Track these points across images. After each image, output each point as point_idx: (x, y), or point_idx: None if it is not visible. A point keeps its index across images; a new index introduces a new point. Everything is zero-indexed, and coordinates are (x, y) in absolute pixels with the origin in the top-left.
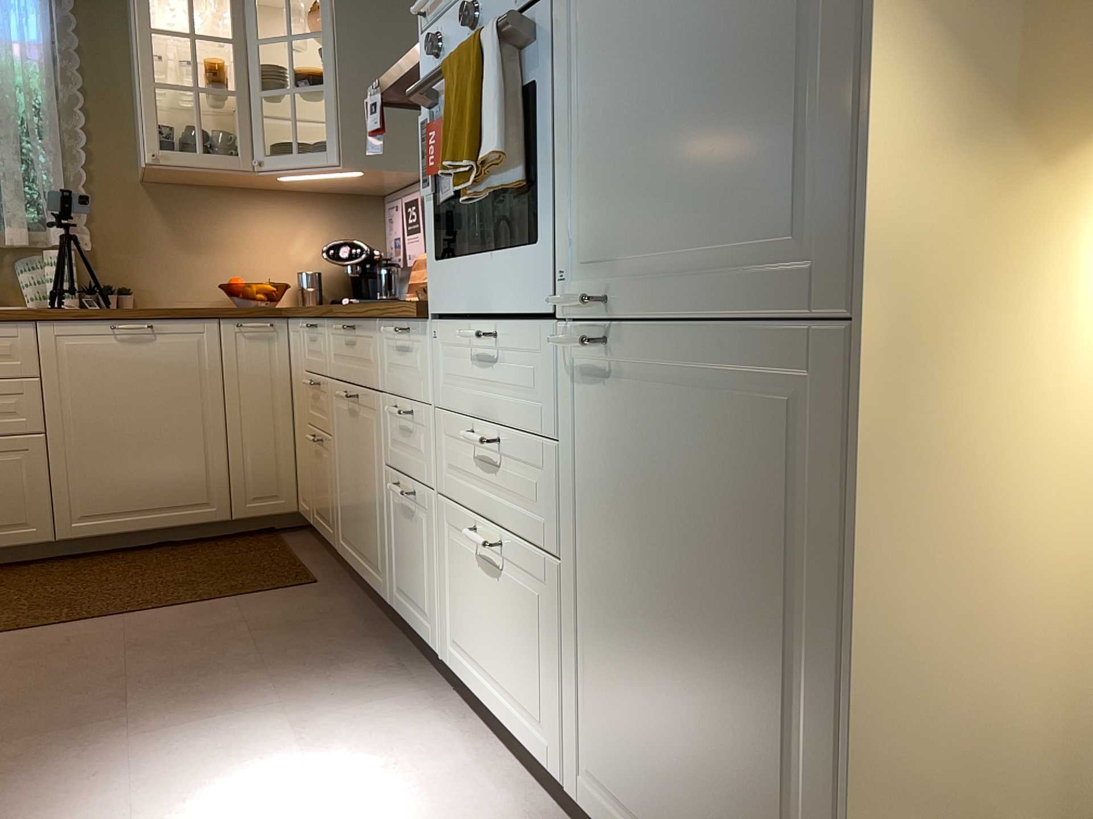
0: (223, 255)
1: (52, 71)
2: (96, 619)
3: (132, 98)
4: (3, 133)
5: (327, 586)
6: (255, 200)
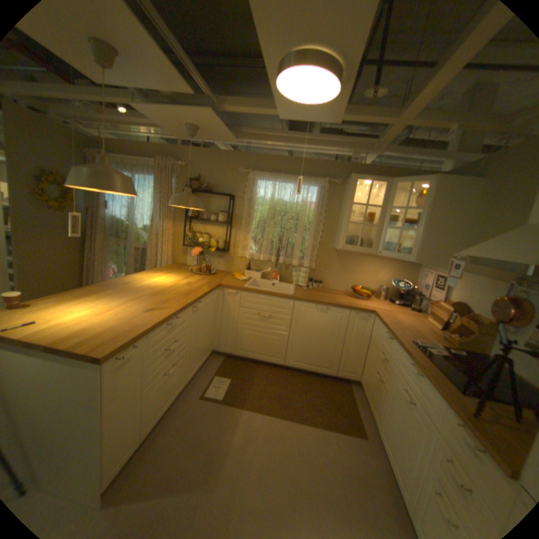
0: (354, 274)
1: (316, 212)
2: (290, 421)
3: (338, 220)
4: (298, 231)
5: (372, 445)
6: (370, 257)
